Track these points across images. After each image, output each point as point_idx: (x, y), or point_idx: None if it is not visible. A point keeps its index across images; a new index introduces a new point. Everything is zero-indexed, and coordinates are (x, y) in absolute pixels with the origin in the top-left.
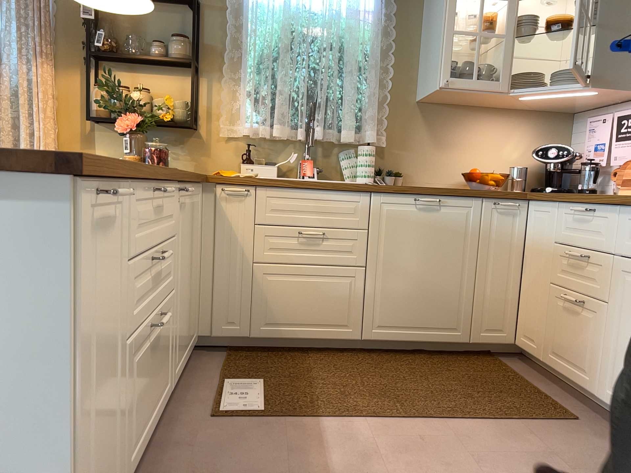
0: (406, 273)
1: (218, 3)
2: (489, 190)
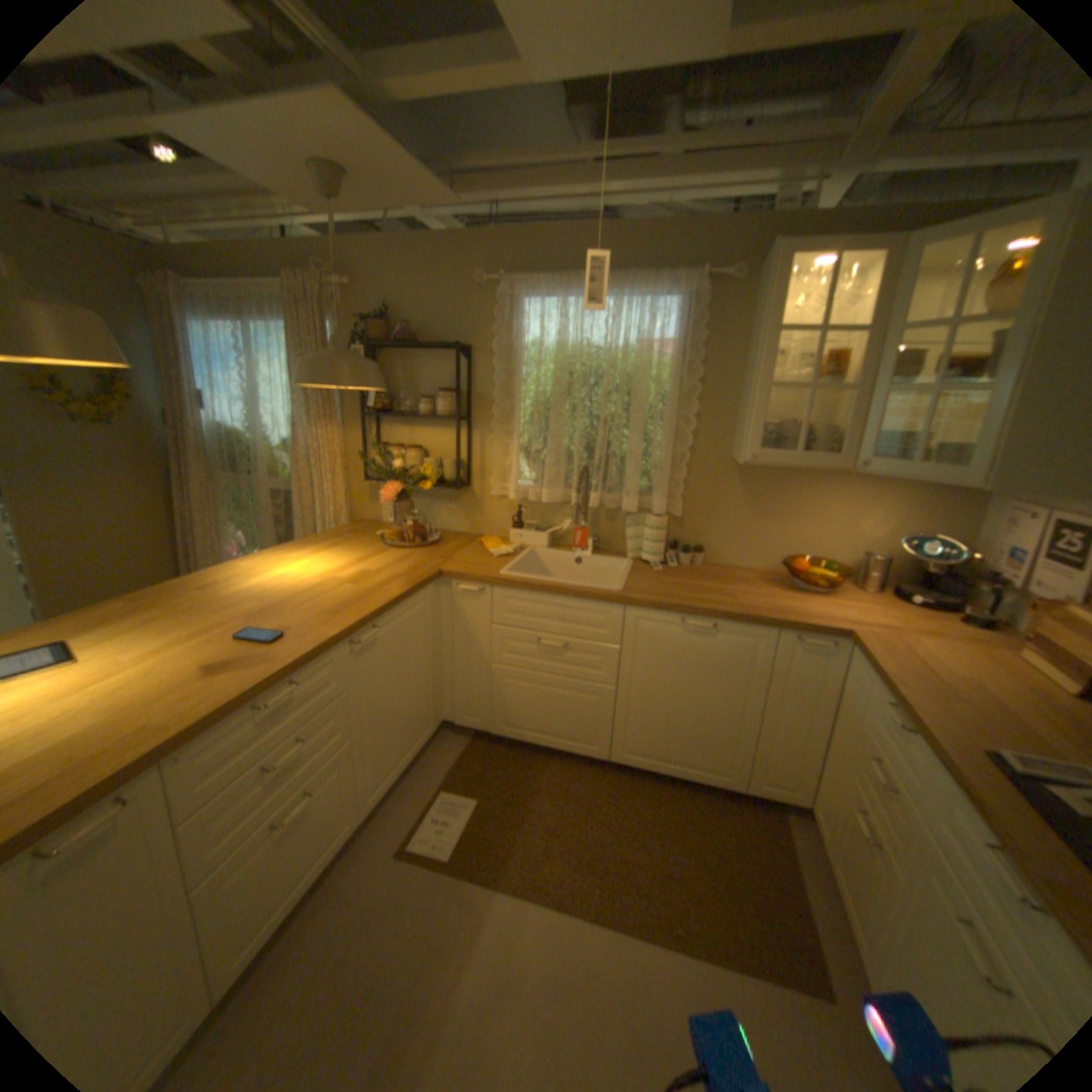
0: (666, 702)
1: (488, 344)
2: (794, 619)
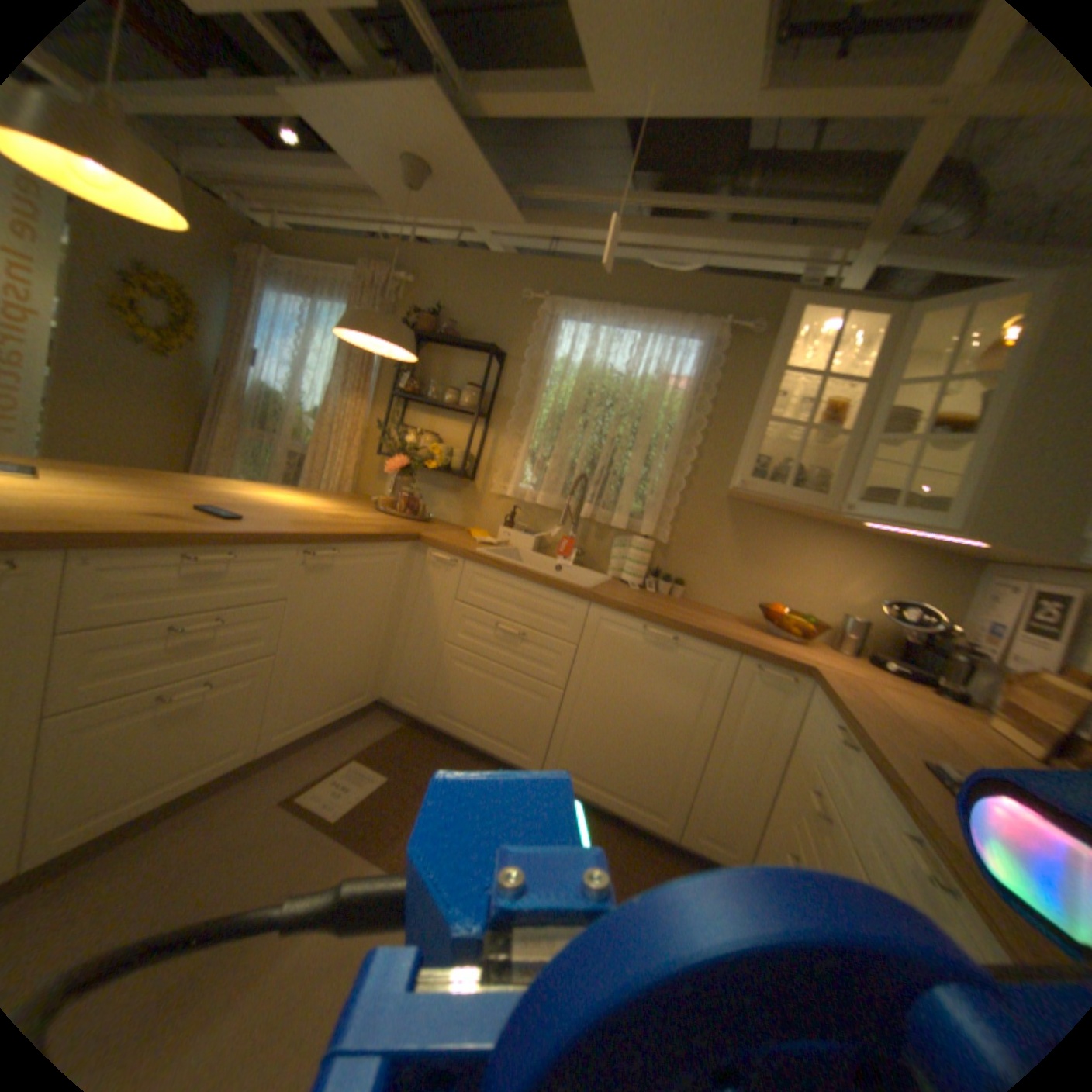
0: (610, 716)
1: (521, 355)
2: (756, 646)
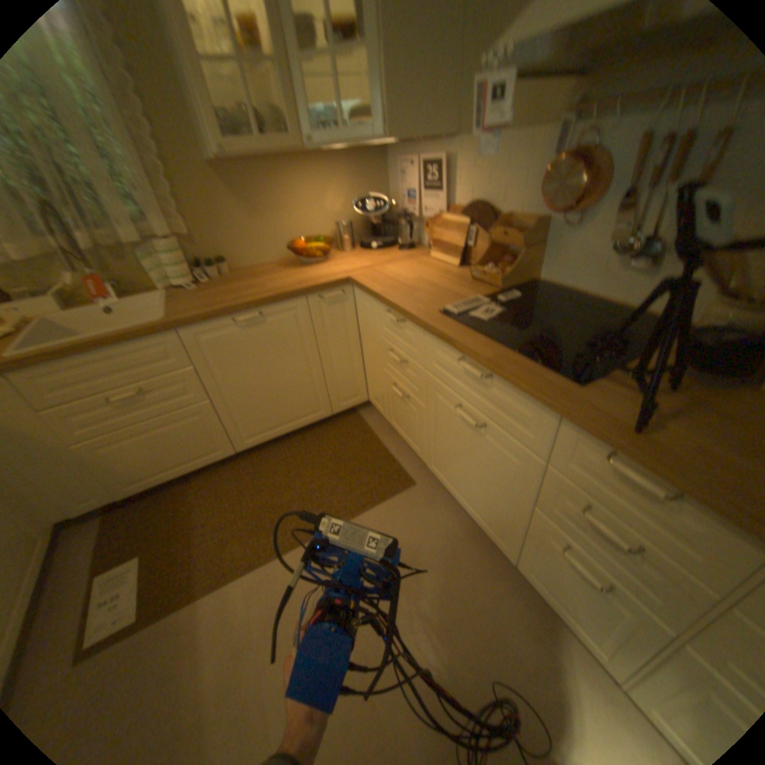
0: (252, 388)
1: None
2: (310, 283)
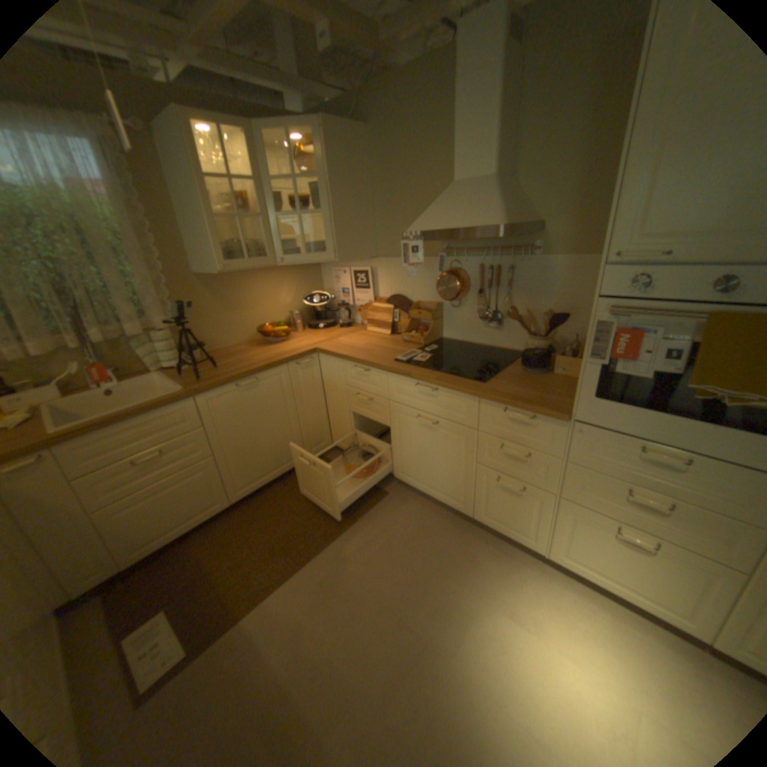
0: (247, 443)
1: None
2: (288, 355)
